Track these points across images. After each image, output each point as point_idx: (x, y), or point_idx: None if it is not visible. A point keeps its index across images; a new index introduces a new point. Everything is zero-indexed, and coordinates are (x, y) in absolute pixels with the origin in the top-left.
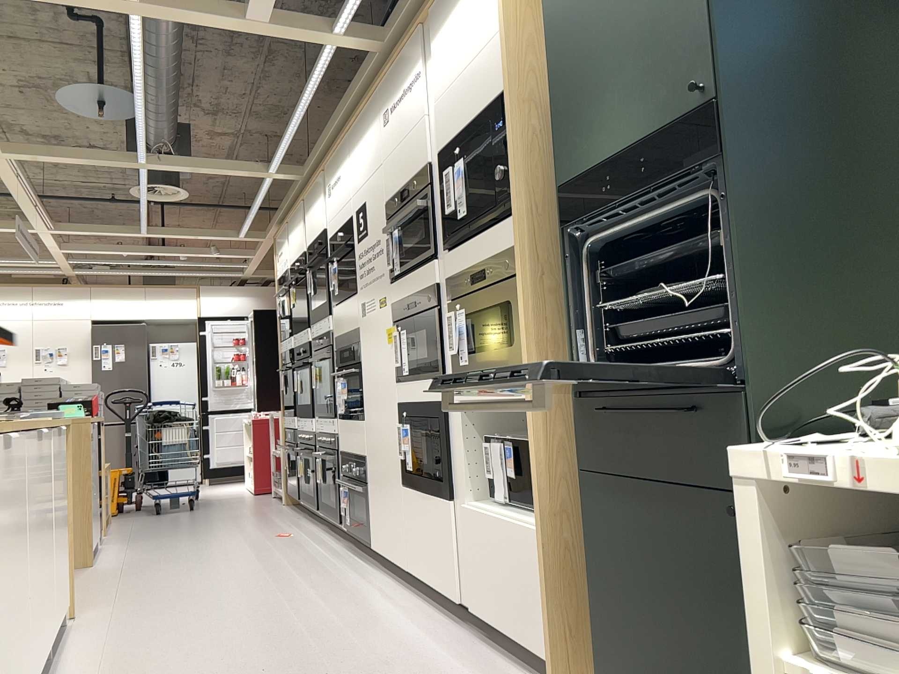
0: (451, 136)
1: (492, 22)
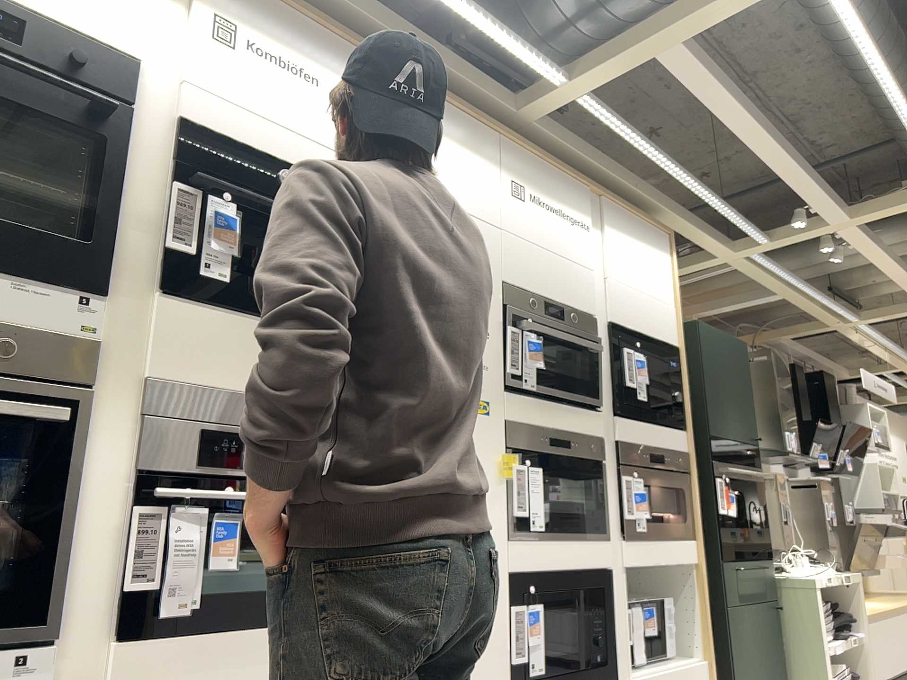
0: (628, 324)
1: (665, 291)
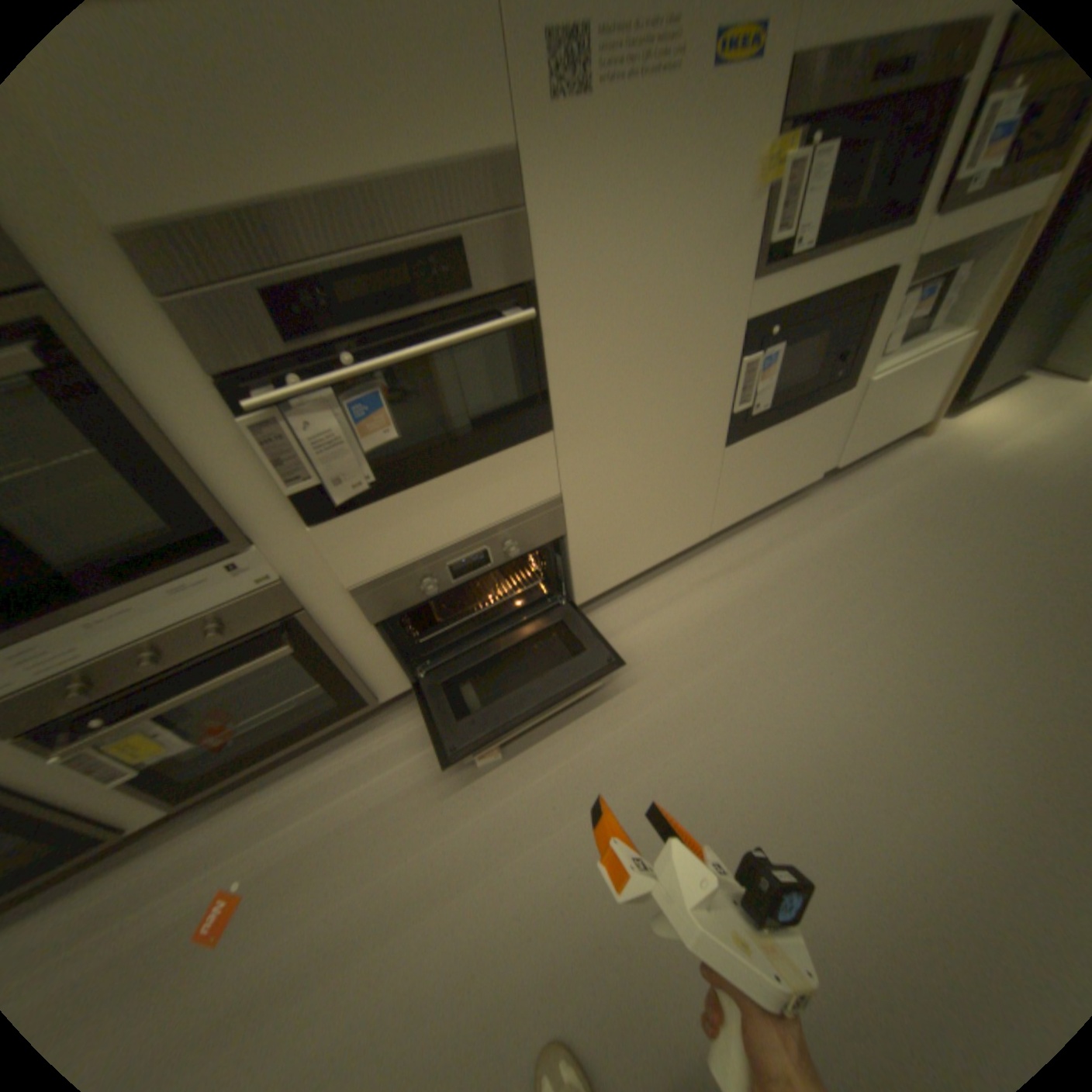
0: None
1: None
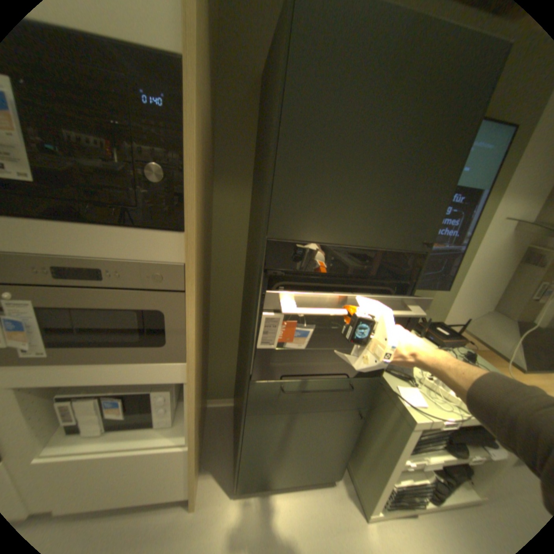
0: None
1: None
